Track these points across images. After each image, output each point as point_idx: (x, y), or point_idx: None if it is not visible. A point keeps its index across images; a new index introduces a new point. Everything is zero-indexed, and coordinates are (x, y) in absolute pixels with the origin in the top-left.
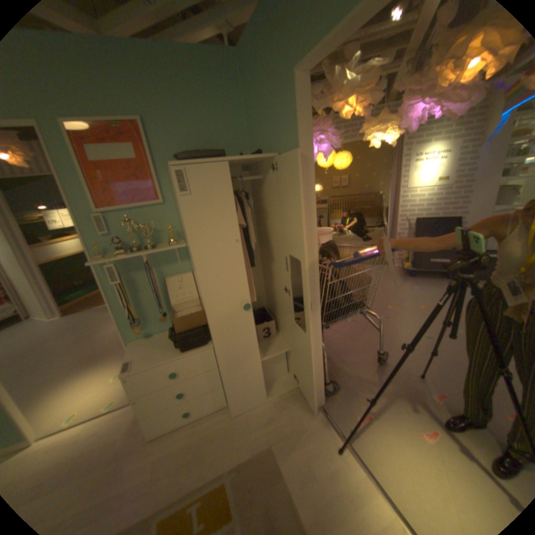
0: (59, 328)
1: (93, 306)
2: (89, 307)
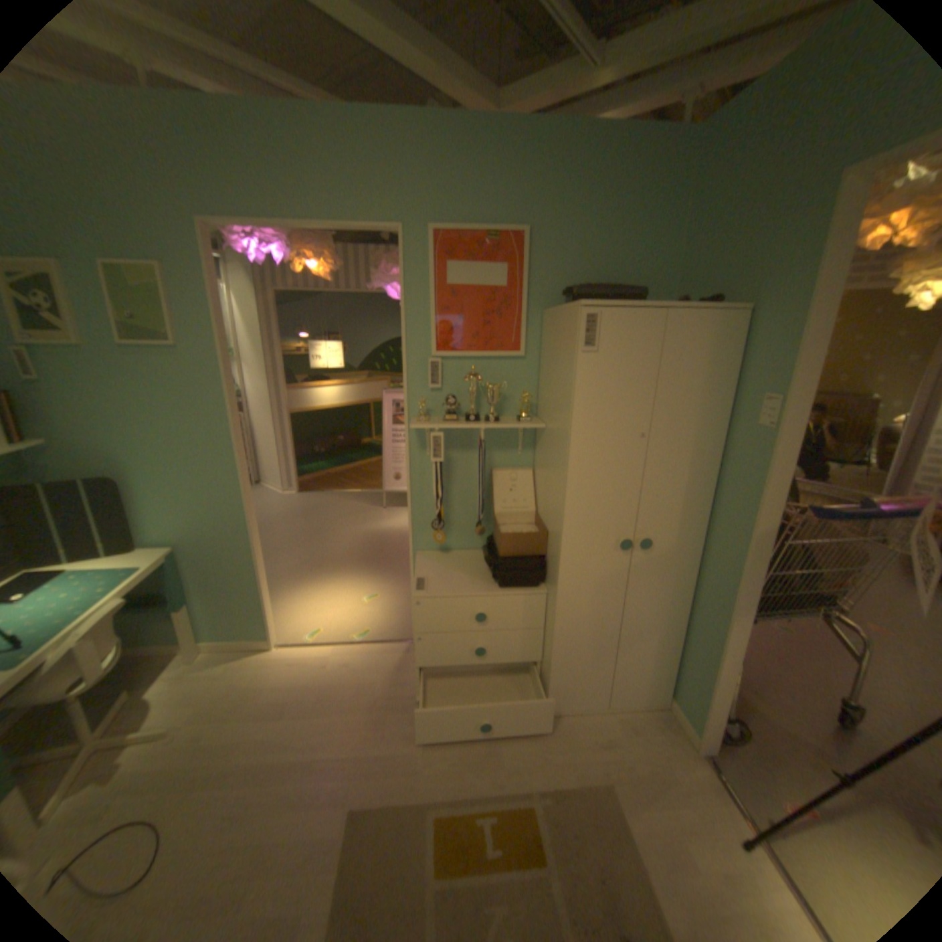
0: (297, 507)
1: (338, 487)
2: (334, 488)
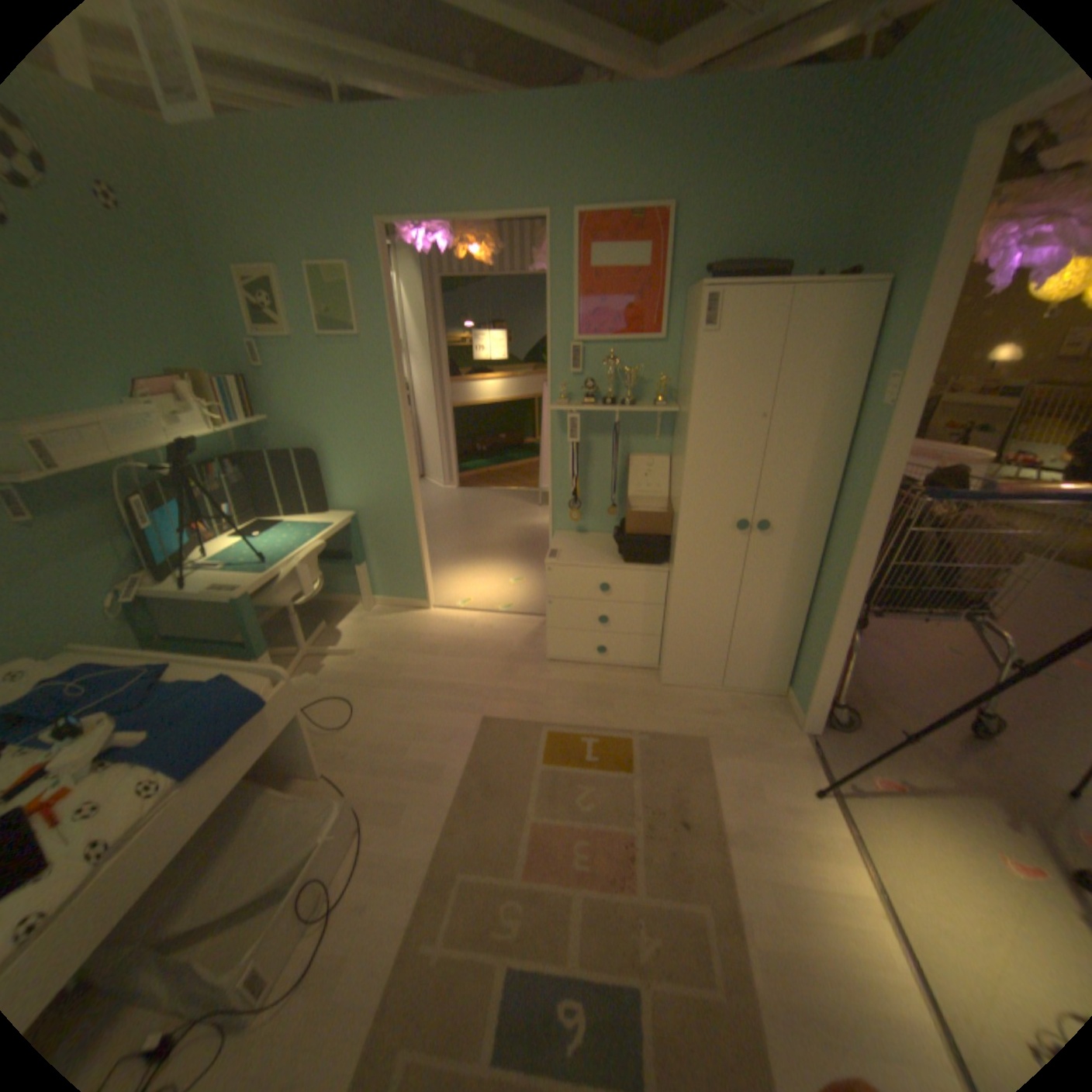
0: (457, 501)
1: (497, 485)
2: (492, 485)
